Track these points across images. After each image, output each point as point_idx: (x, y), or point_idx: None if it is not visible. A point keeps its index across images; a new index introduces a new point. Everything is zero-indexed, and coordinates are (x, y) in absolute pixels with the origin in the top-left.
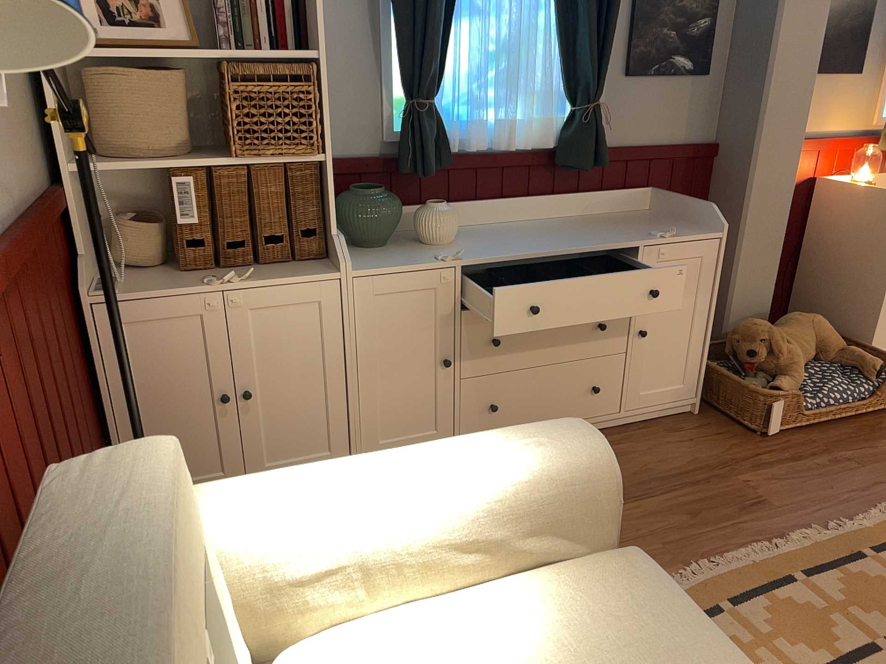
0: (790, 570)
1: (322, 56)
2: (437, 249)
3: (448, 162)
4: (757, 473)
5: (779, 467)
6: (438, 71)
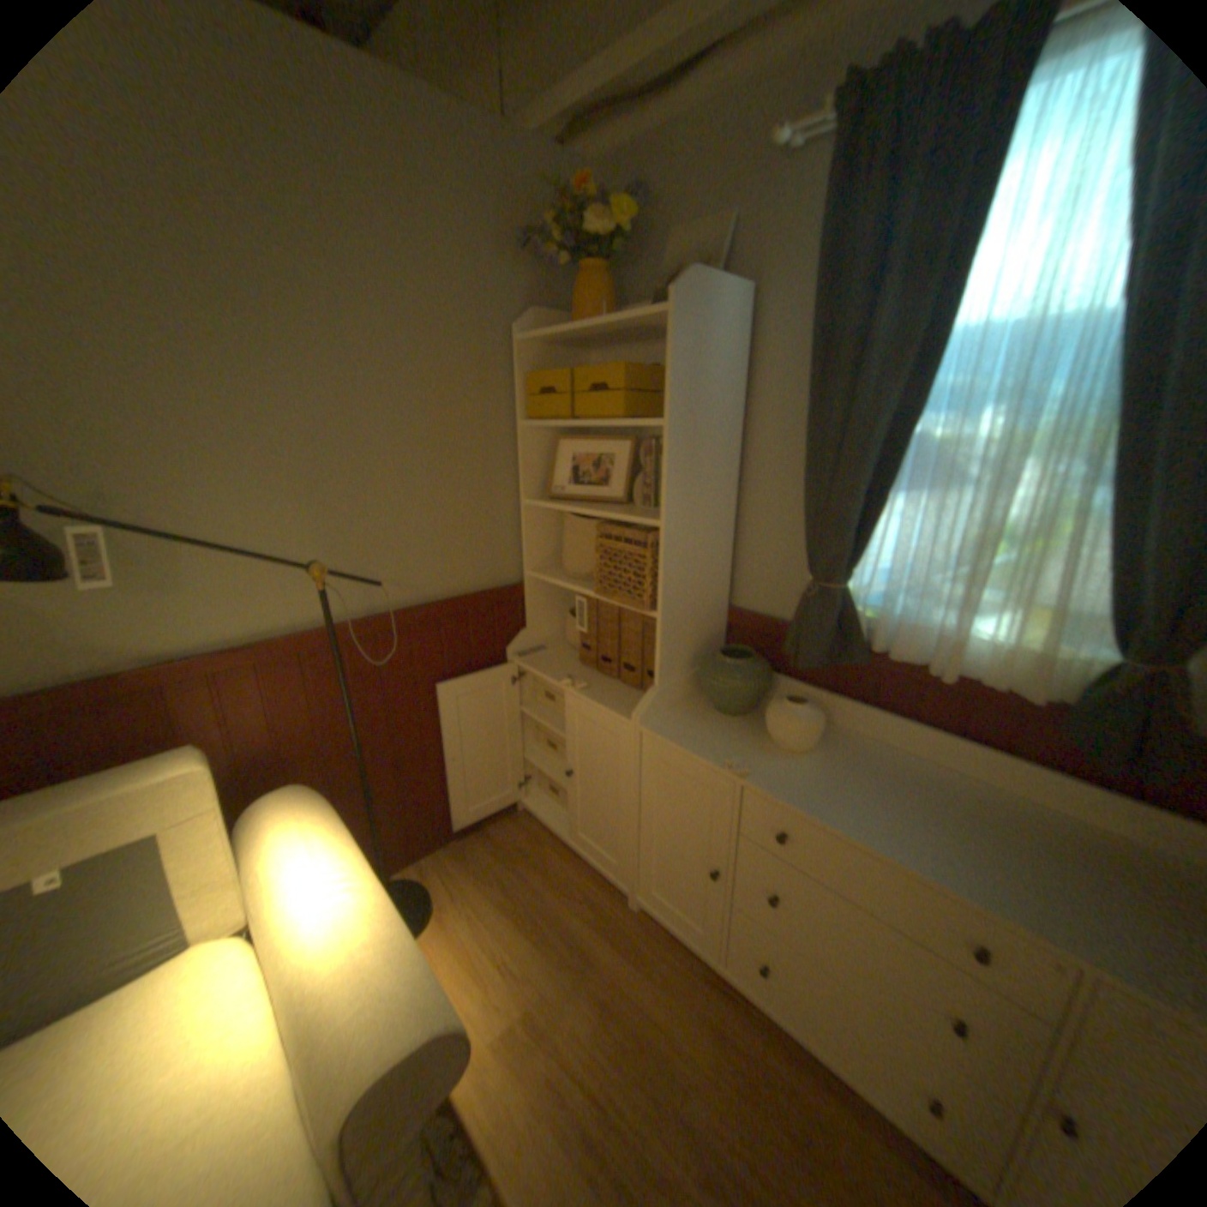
0: None
1: (666, 526)
2: (766, 752)
3: (866, 660)
4: None
5: None
6: (849, 552)
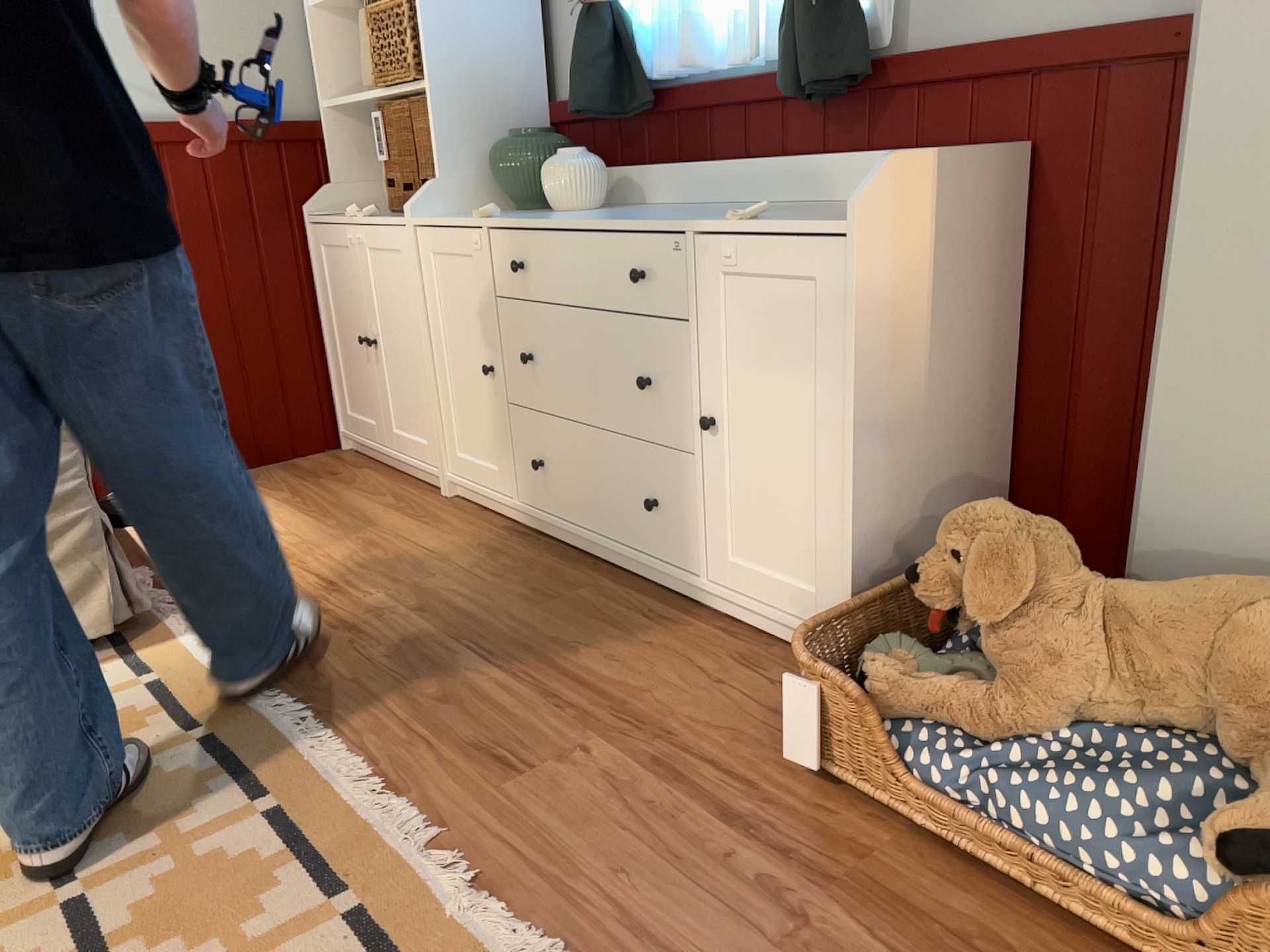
0: (285, 795)
1: None
2: (534, 215)
3: (647, 98)
4: (629, 764)
5: (676, 794)
6: None
